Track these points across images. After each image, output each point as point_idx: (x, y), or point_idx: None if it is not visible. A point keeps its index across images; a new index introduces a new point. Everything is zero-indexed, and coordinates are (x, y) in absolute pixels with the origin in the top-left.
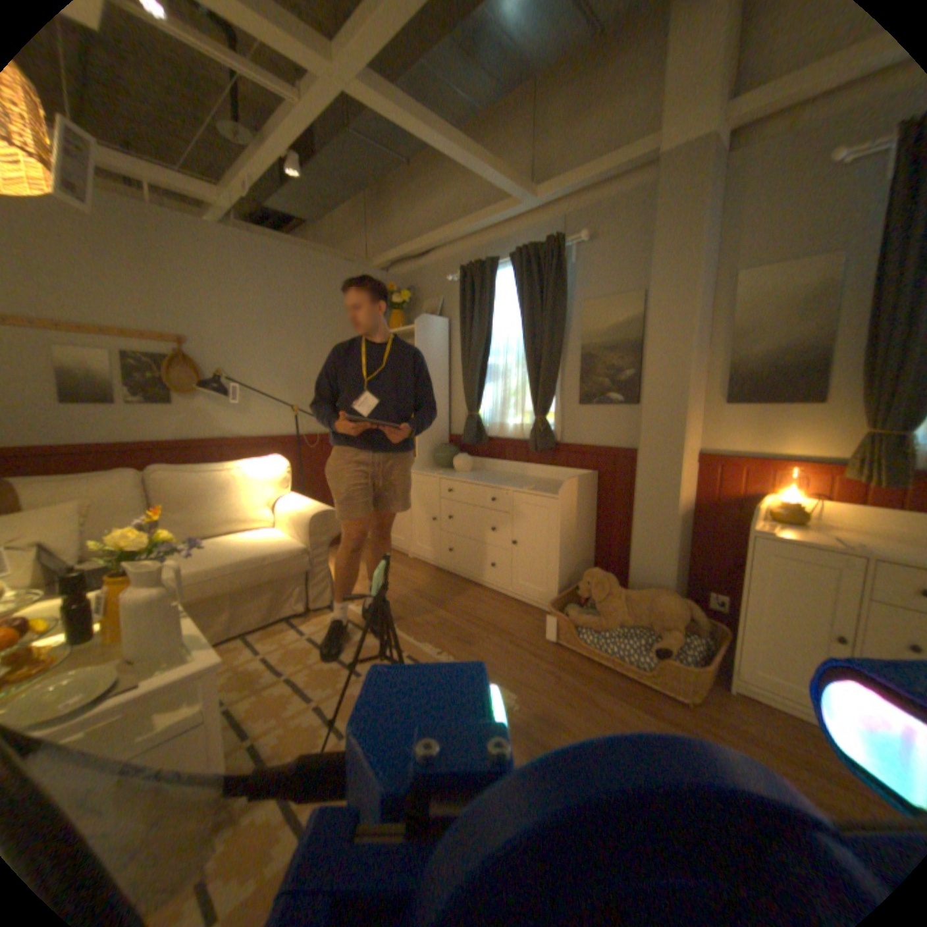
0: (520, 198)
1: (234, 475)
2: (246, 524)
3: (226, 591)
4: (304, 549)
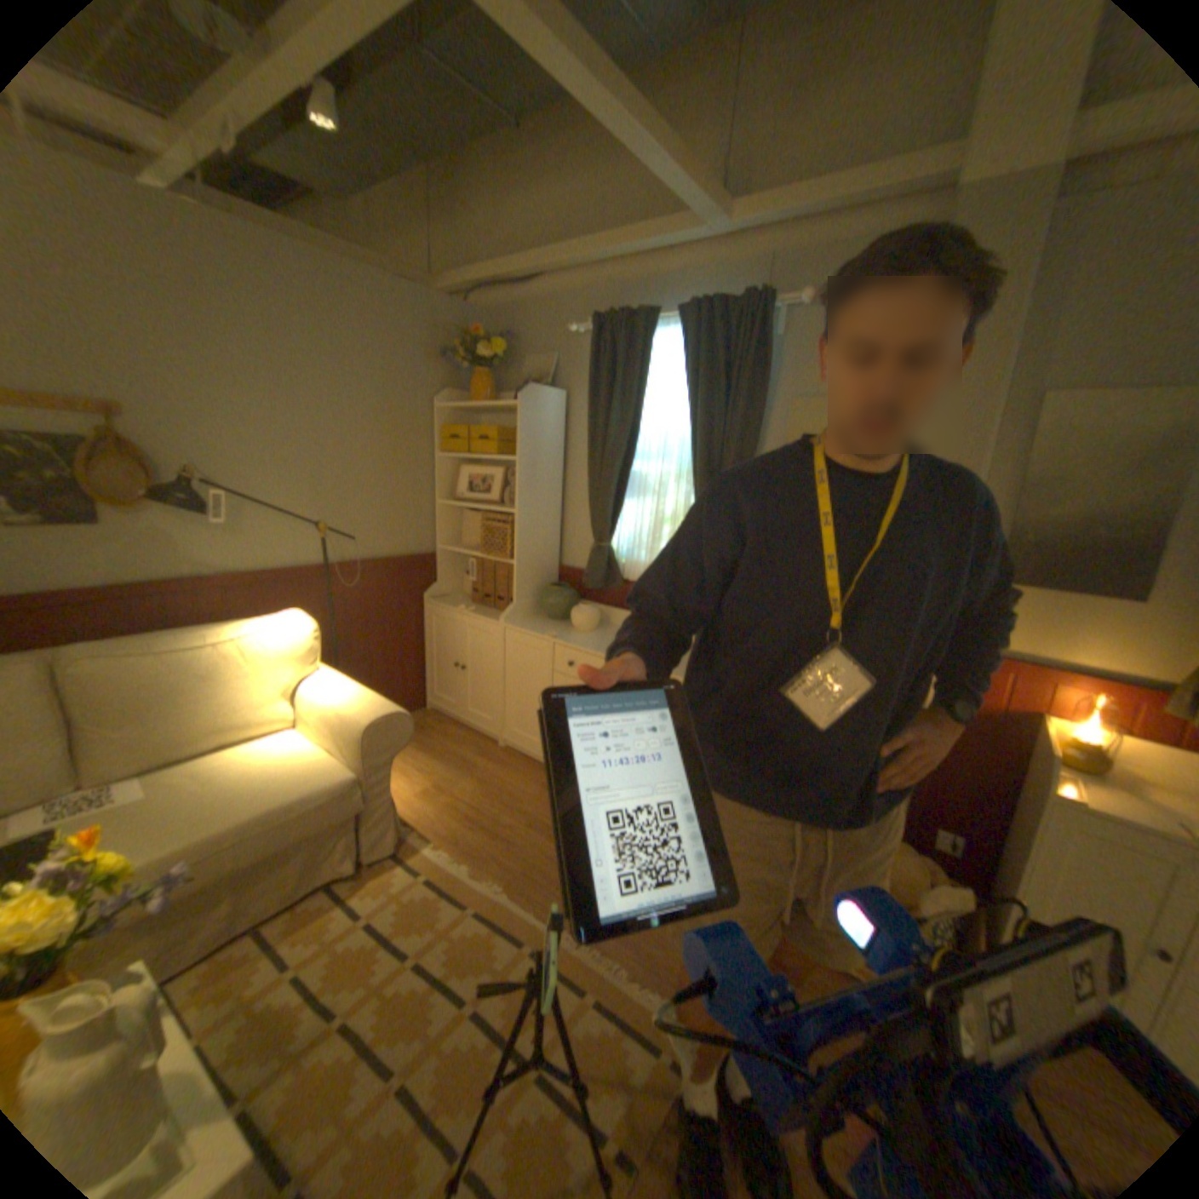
0: (700, 217)
1: (226, 655)
2: (250, 733)
3: (228, 876)
4: (355, 782)
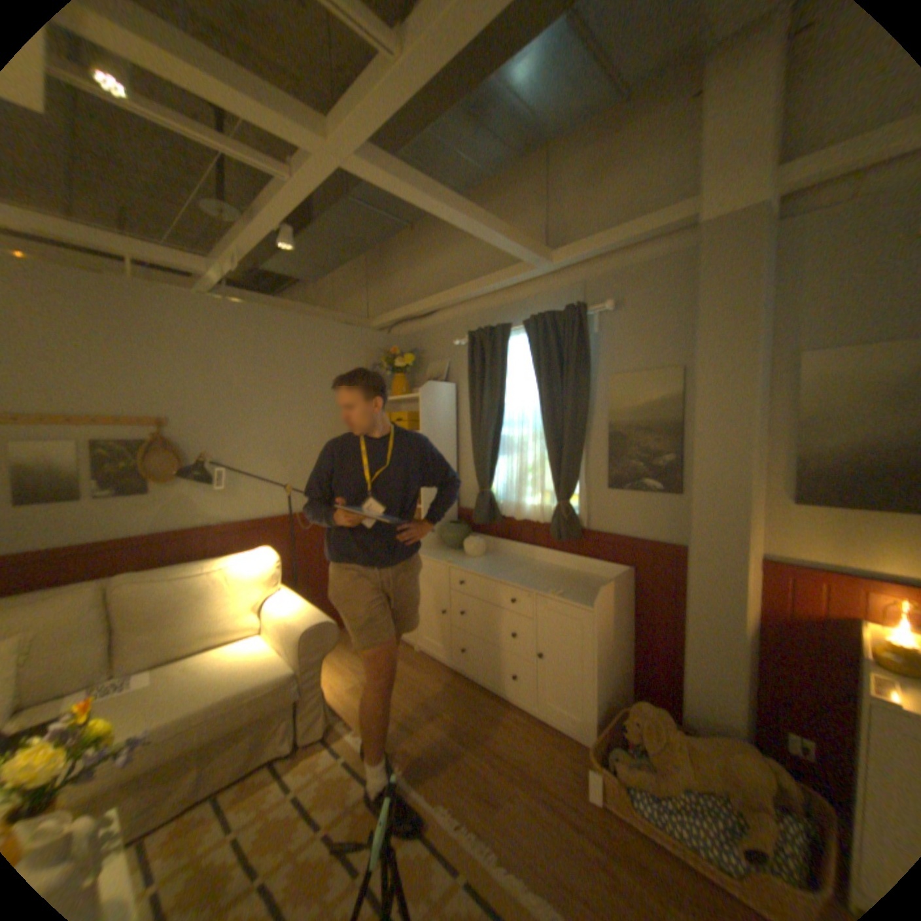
0: (532, 264)
1: (214, 581)
2: (227, 638)
3: (194, 749)
4: (292, 677)
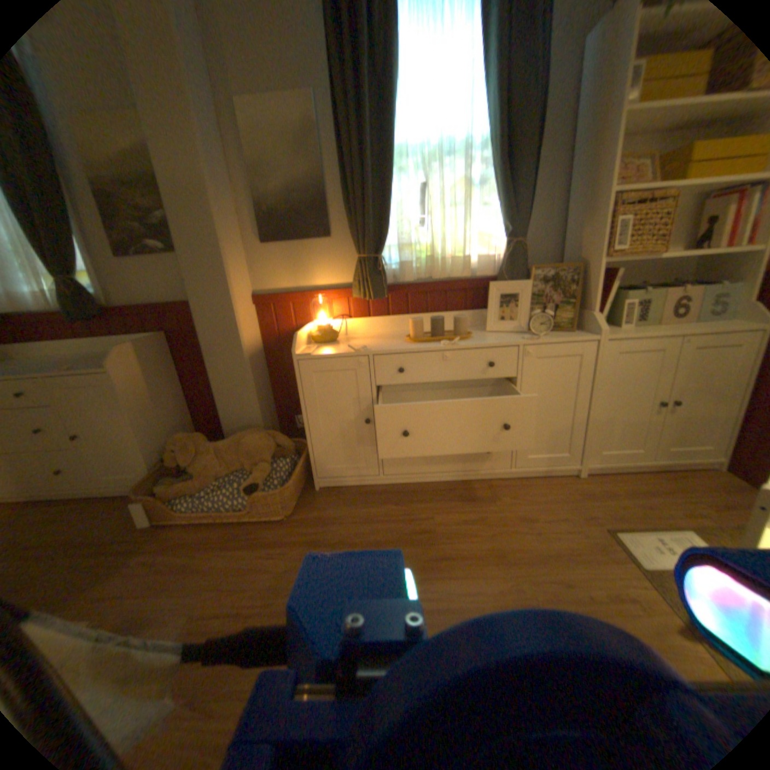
0: None
1: None
2: None
3: None
4: None
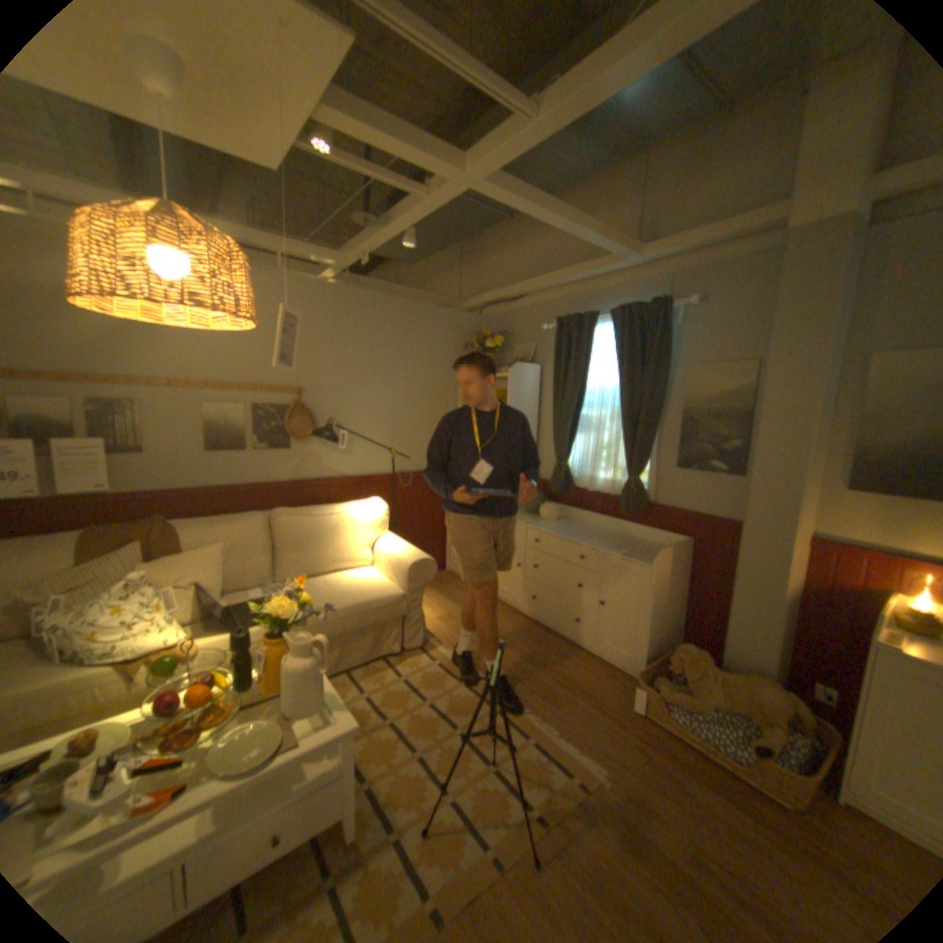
0: (623, 256)
1: (342, 520)
2: (350, 565)
3: (339, 634)
4: (403, 596)
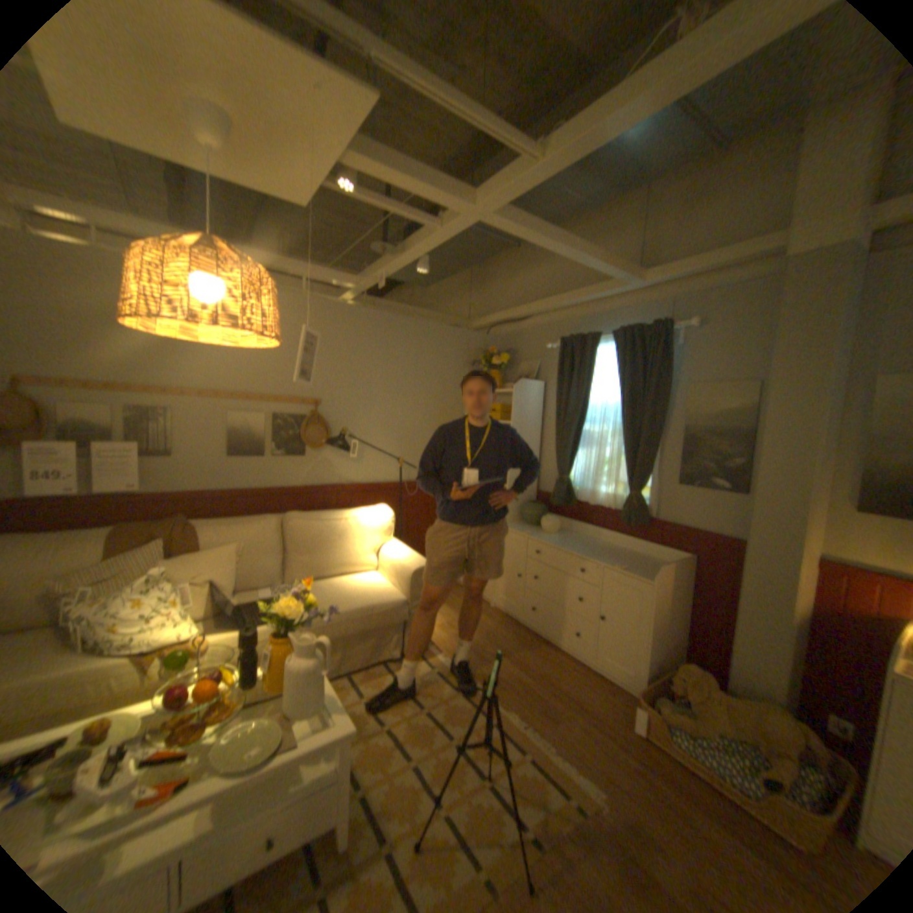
0: (626, 280)
1: (350, 524)
2: (356, 568)
3: (342, 636)
4: (405, 601)
